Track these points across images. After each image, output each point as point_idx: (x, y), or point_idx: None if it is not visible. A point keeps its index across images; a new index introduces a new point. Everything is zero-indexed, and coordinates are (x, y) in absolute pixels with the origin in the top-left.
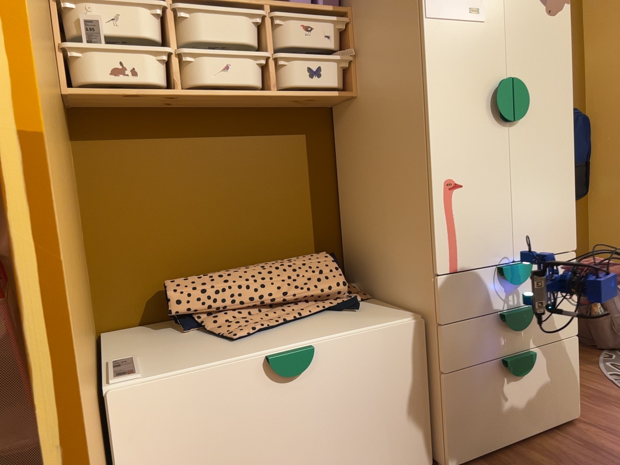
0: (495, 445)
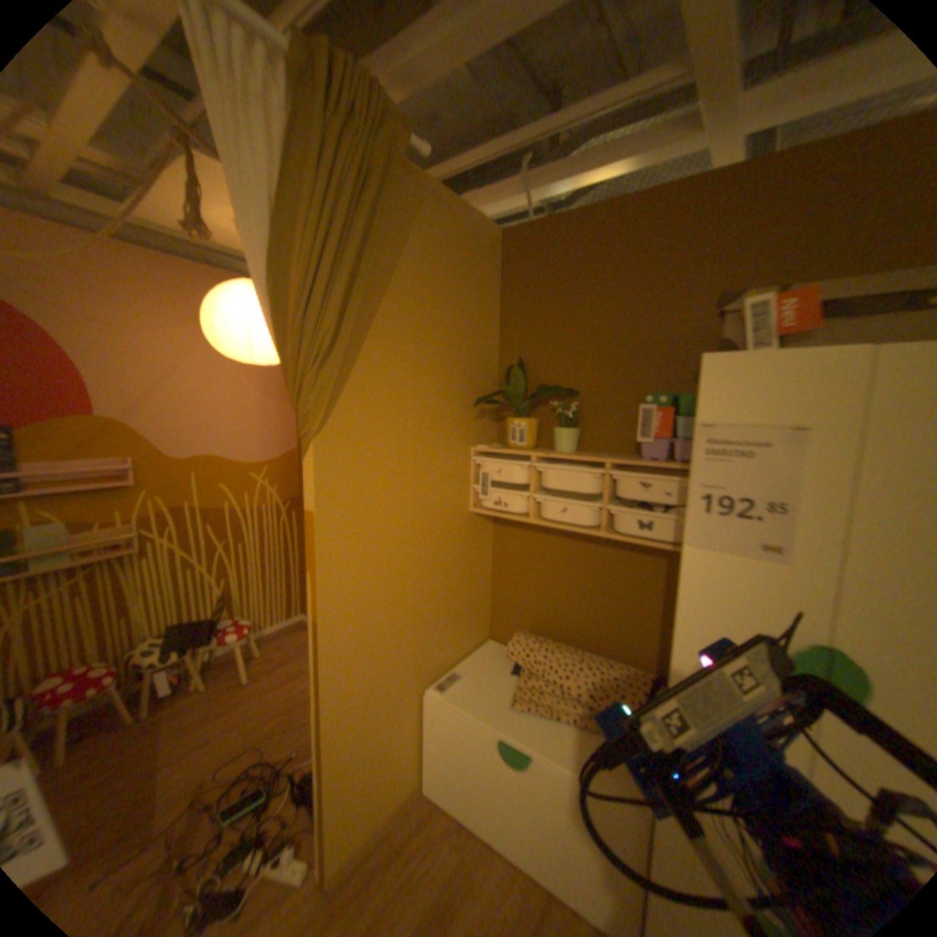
0: None
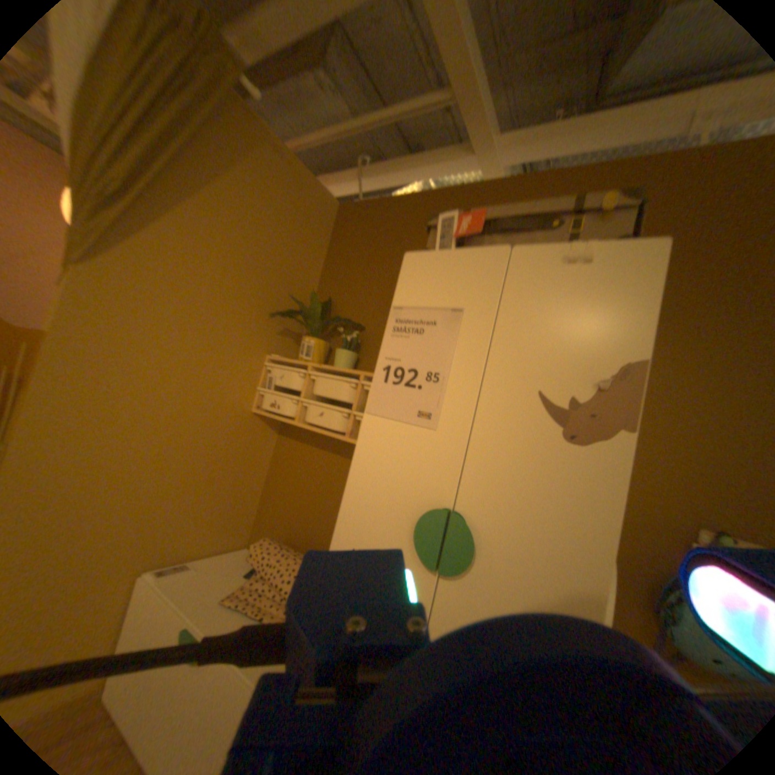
0: None
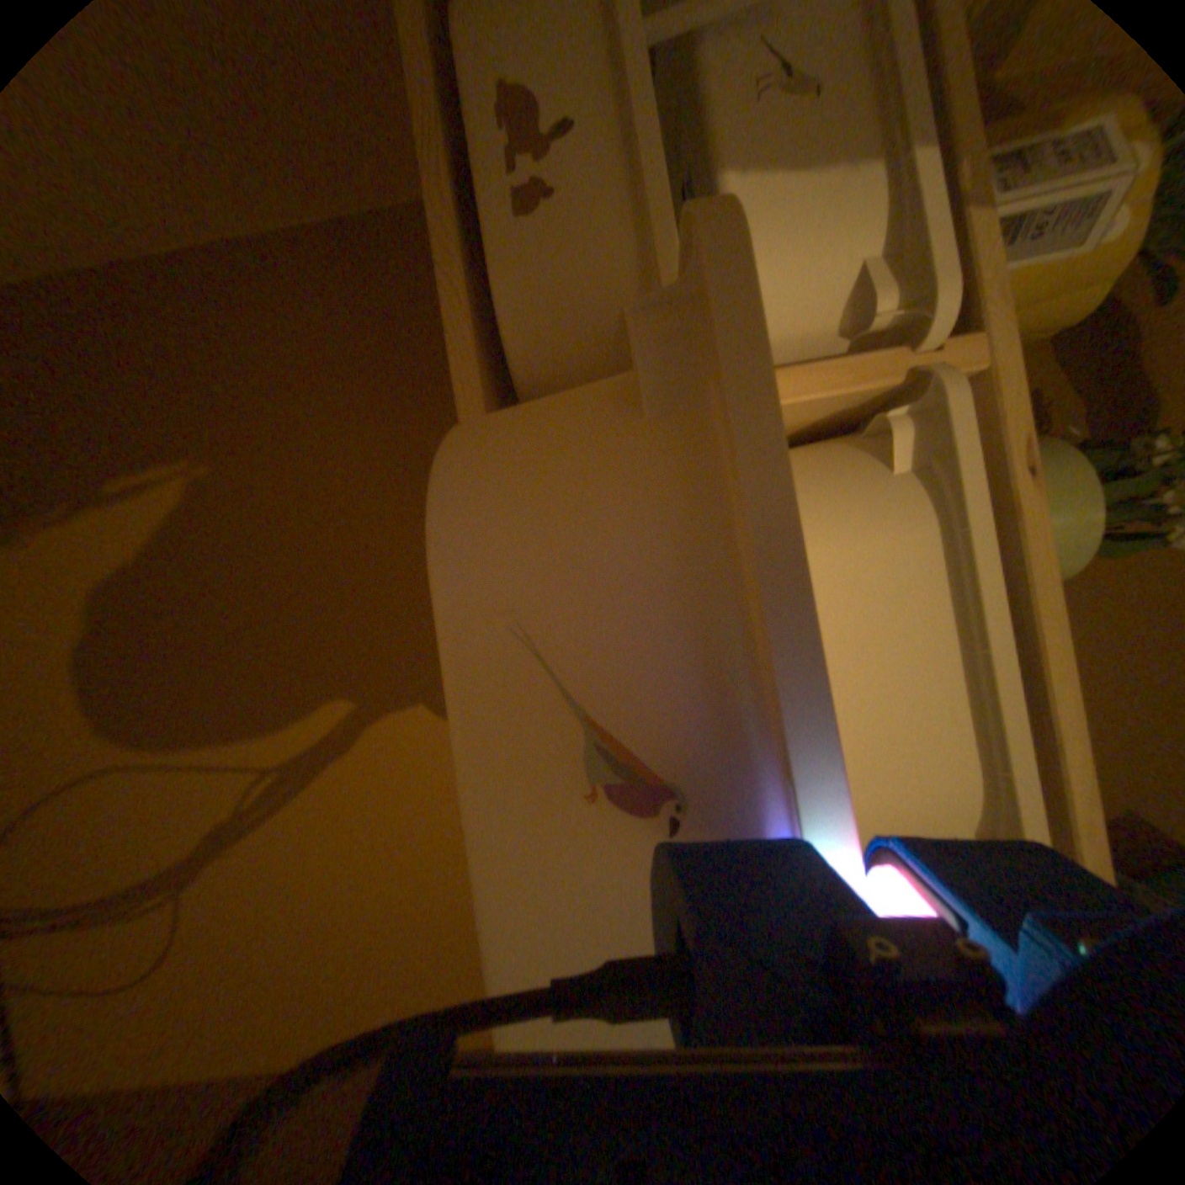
0: None
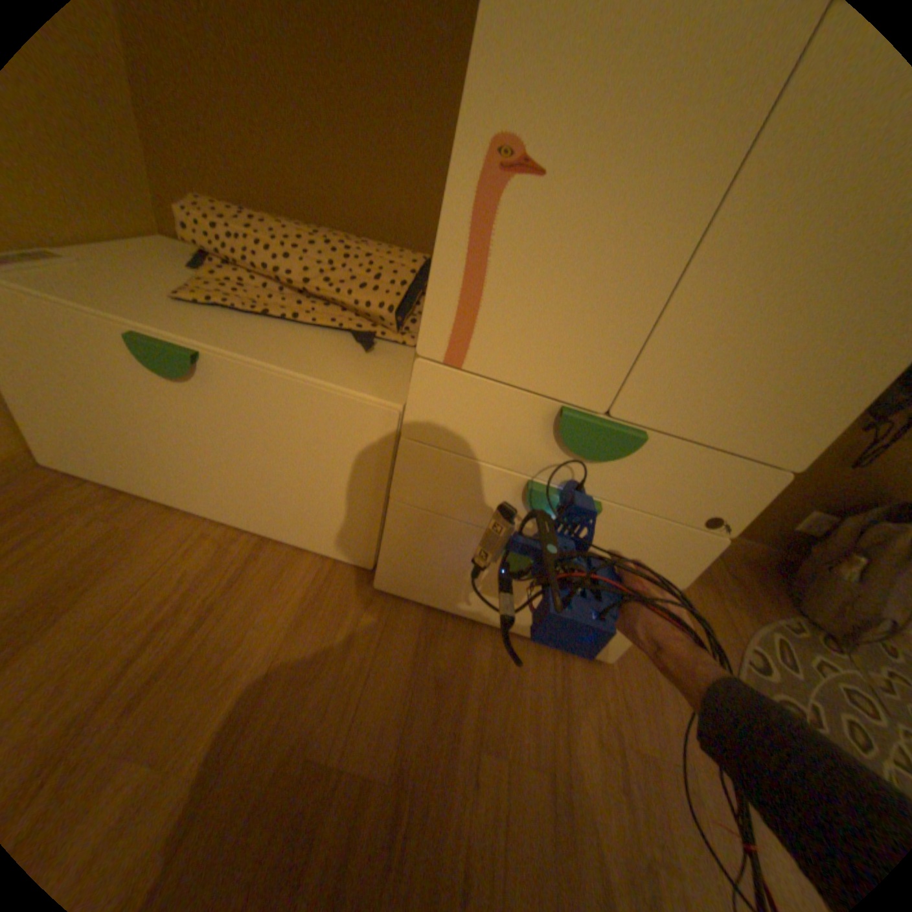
0: (449, 605)
